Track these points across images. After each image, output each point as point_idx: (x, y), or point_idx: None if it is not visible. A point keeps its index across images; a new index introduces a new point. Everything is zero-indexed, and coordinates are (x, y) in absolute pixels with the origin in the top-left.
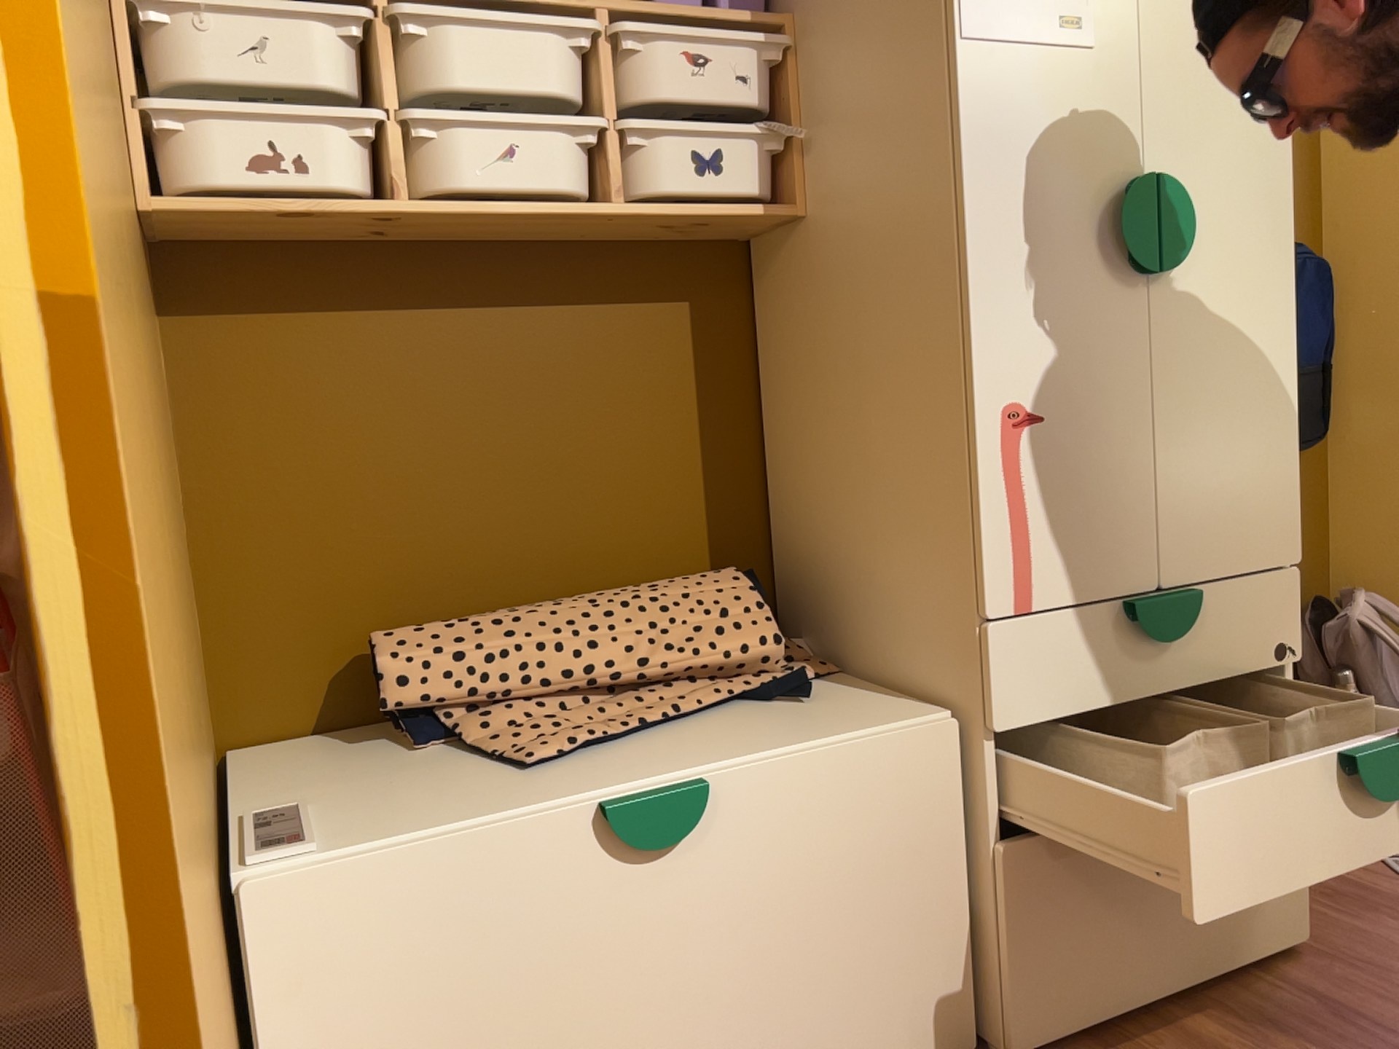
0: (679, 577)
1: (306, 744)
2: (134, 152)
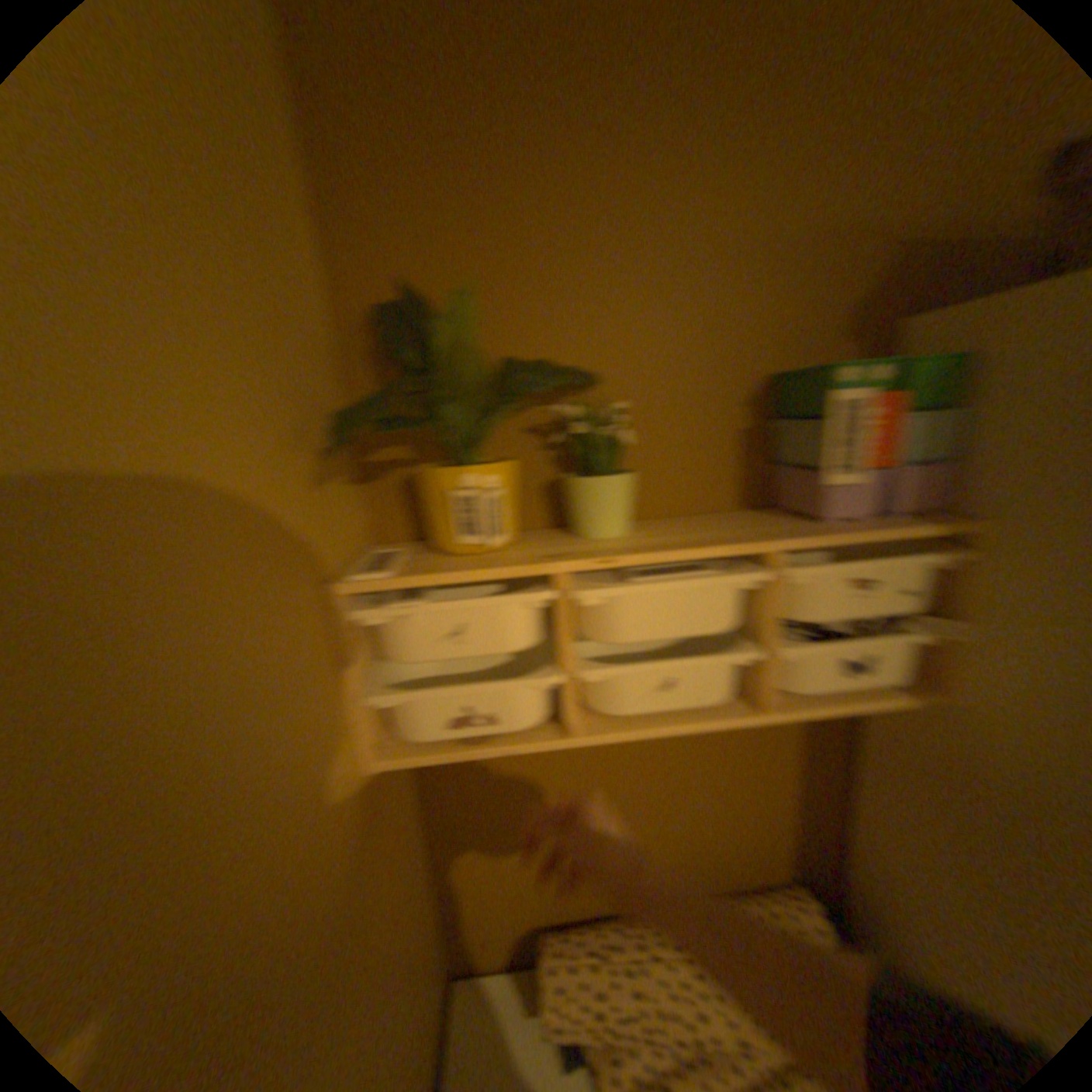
0: (768, 904)
1: (498, 994)
2: (361, 732)
